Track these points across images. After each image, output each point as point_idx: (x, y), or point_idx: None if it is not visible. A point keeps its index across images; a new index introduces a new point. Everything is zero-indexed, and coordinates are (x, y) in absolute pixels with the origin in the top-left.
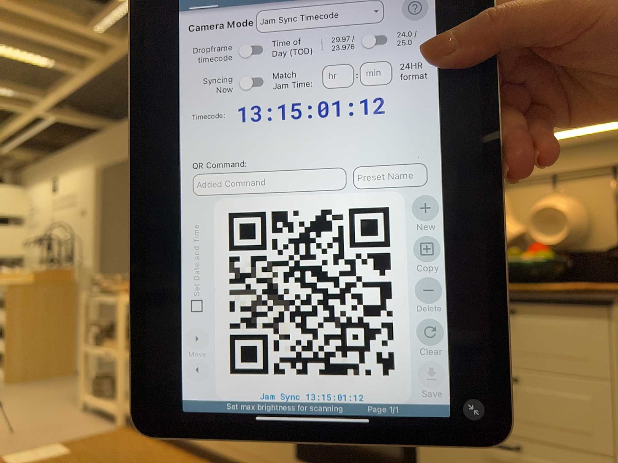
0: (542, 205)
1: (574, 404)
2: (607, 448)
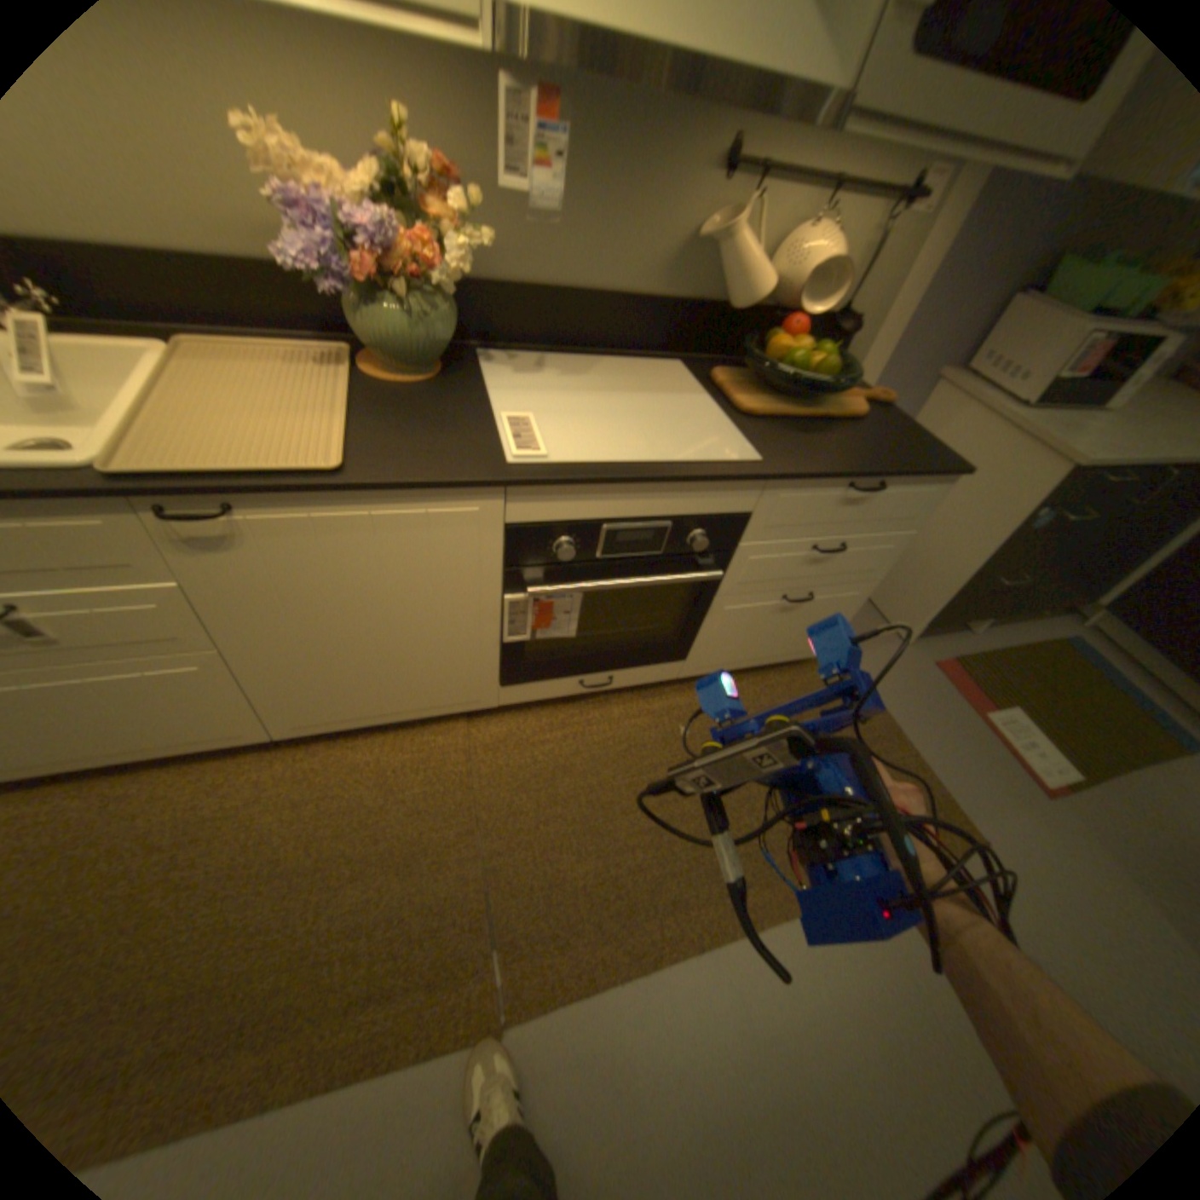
0: (819, 246)
1: (877, 553)
2: (878, 575)
